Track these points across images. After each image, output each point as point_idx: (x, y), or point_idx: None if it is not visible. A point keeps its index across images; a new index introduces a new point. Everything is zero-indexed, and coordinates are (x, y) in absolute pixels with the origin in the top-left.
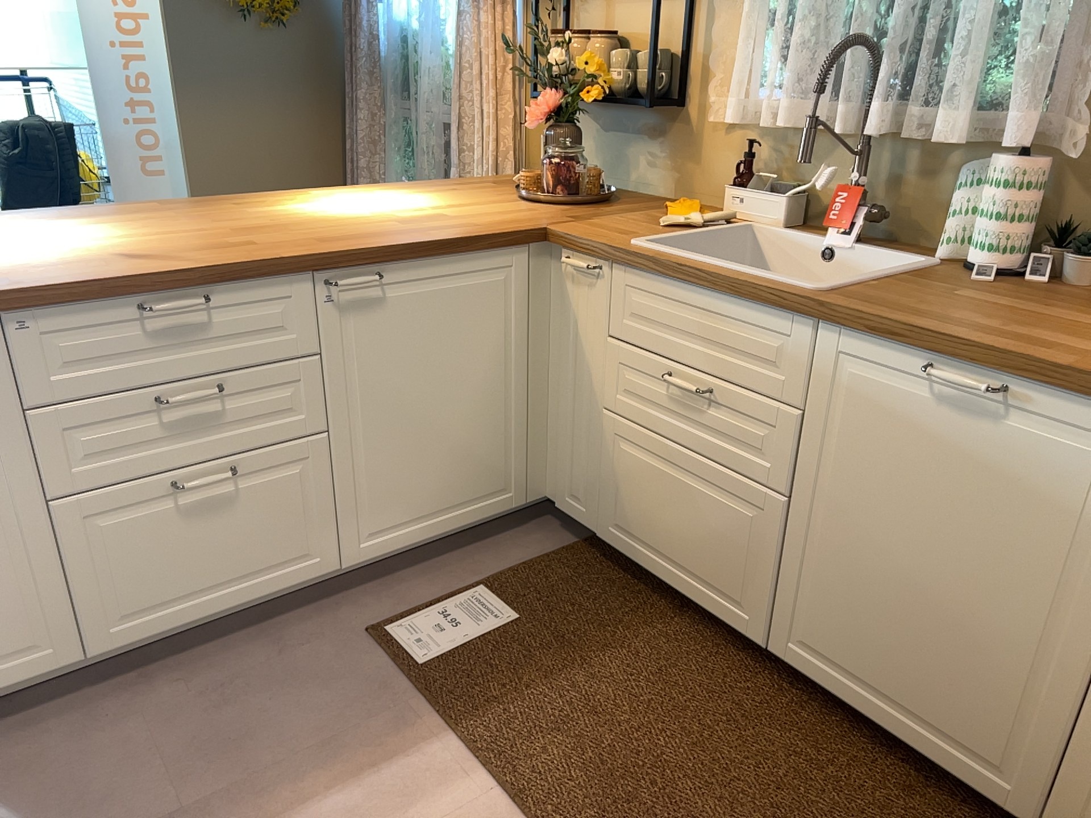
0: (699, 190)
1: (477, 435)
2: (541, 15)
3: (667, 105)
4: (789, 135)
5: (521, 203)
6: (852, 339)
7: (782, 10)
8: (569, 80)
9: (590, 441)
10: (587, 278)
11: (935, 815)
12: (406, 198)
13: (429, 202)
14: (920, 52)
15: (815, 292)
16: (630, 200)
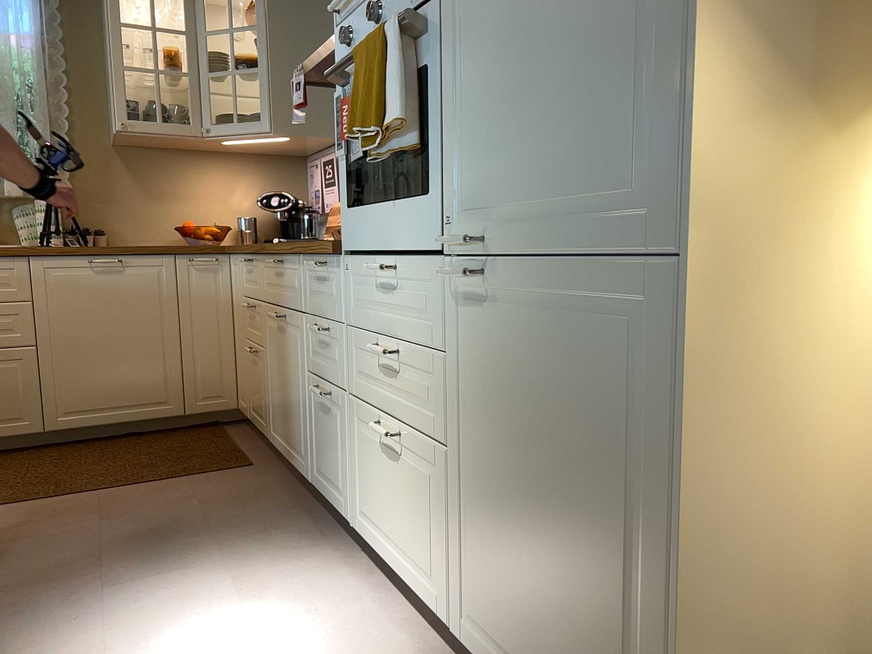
0: None
1: None
2: None
3: None
4: None
5: None
6: (50, 261)
7: None
8: None
9: None
10: None
11: (152, 438)
12: None
13: None
14: None
15: (20, 247)
16: None
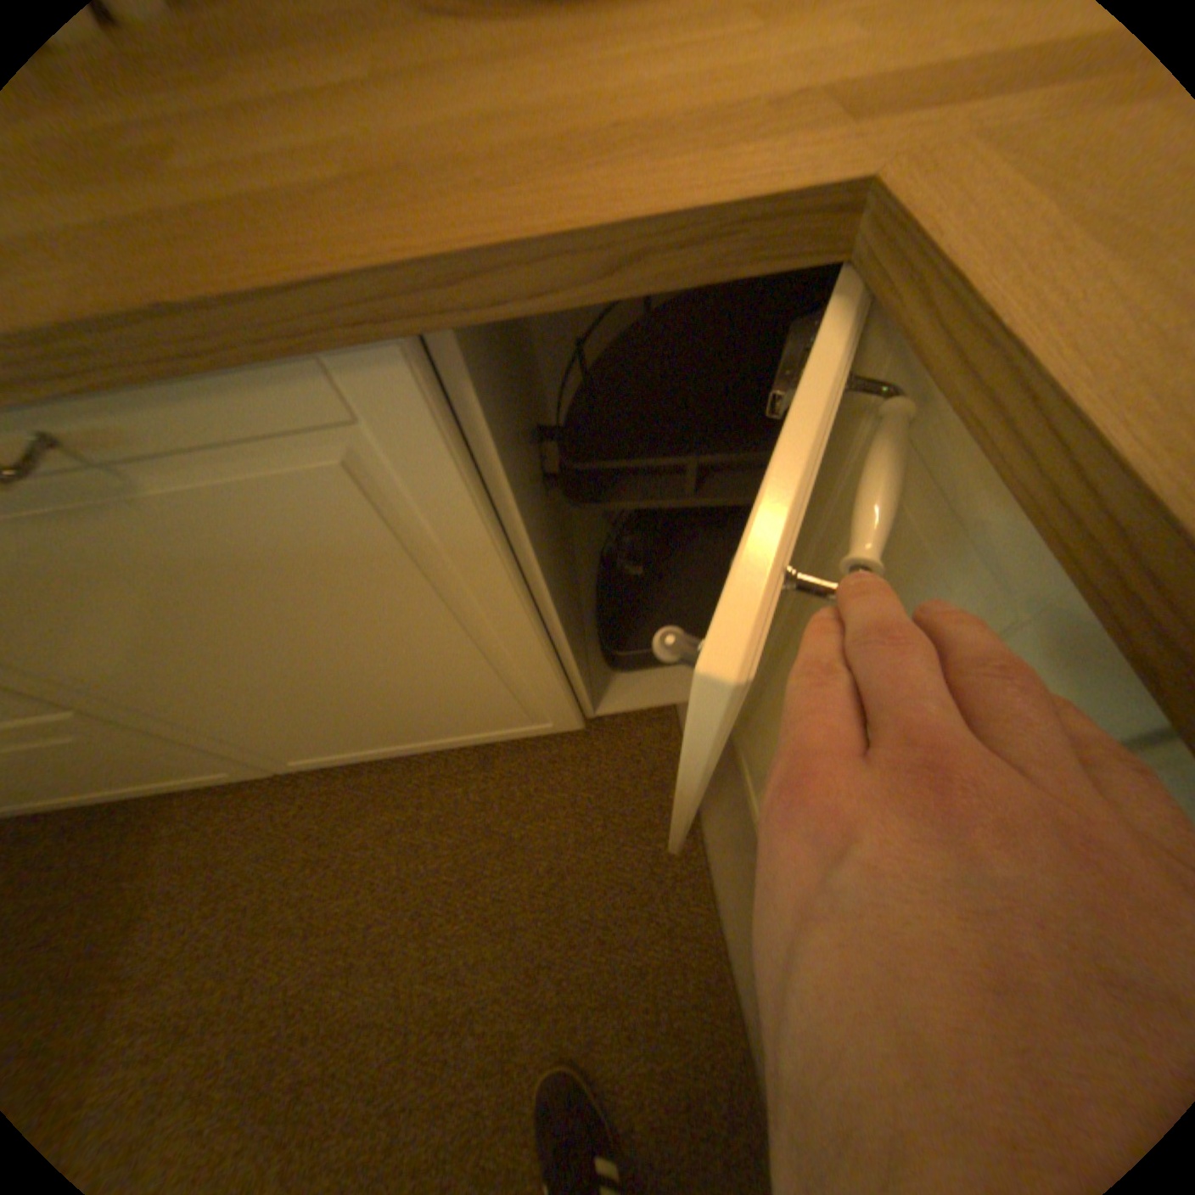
0: None
1: None
2: None
3: None
4: None
5: None
6: None
7: None
8: None
9: None
10: None
11: (516, 762)
12: None
13: None
14: None
15: None
16: None
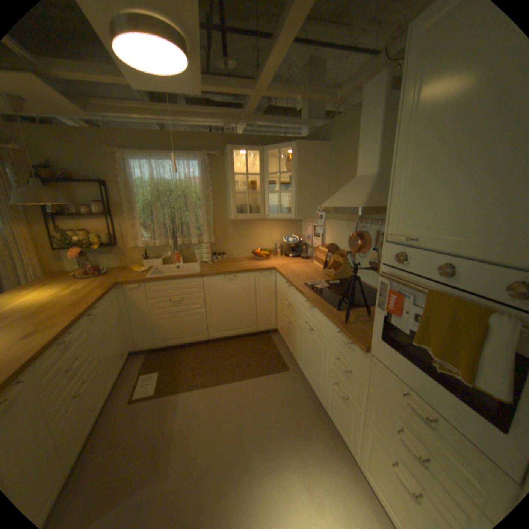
0: (129, 263)
1: (117, 342)
2: (48, 226)
3: (110, 245)
4: (153, 246)
5: (85, 280)
6: (209, 278)
7: (144, 222)
8: (81, 244)
9: (146, 327)
10: (135, 289)
11: (245, 341)
12: (40, 291)
13: (54, 289)
14: (183, 229)
15: (199, 273)
16: (110, 270)
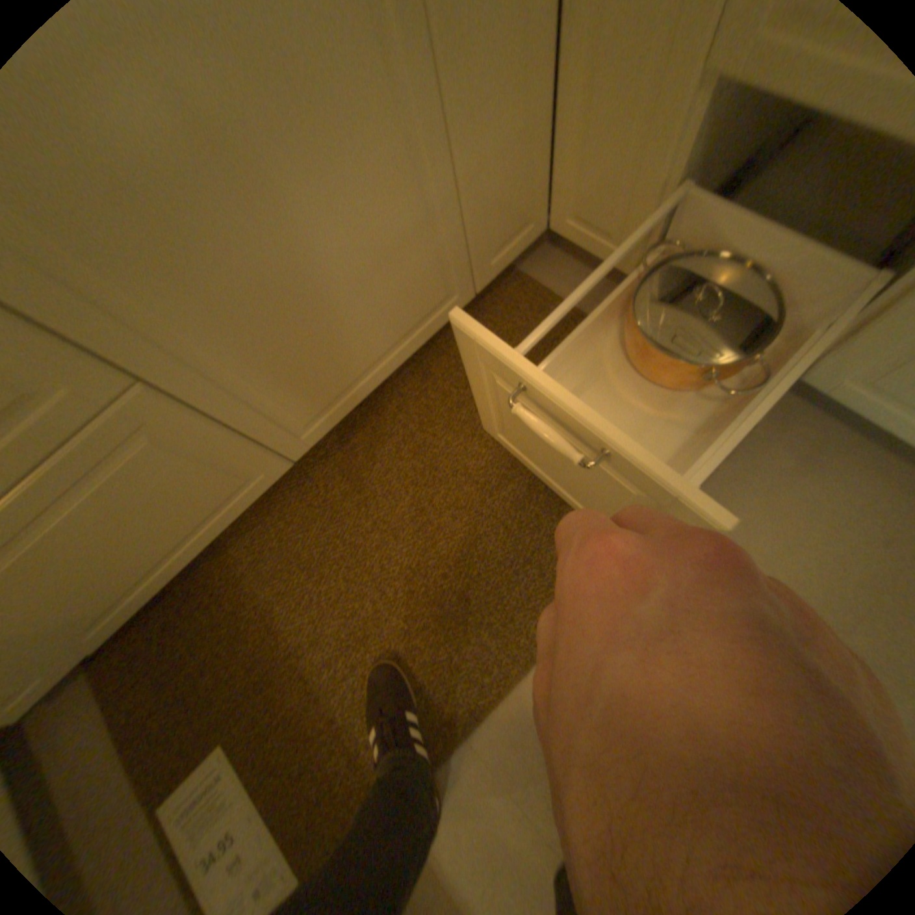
0: None
1: None
2: None
3: None
4: None
5: None
6: None
7: None
8: None
9: None
10: None
11: (442, 361)
12: None
13: None
14: None
15: None
16: None
